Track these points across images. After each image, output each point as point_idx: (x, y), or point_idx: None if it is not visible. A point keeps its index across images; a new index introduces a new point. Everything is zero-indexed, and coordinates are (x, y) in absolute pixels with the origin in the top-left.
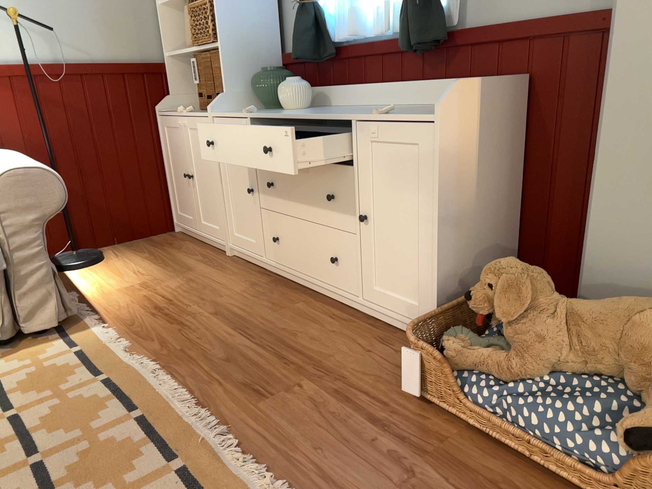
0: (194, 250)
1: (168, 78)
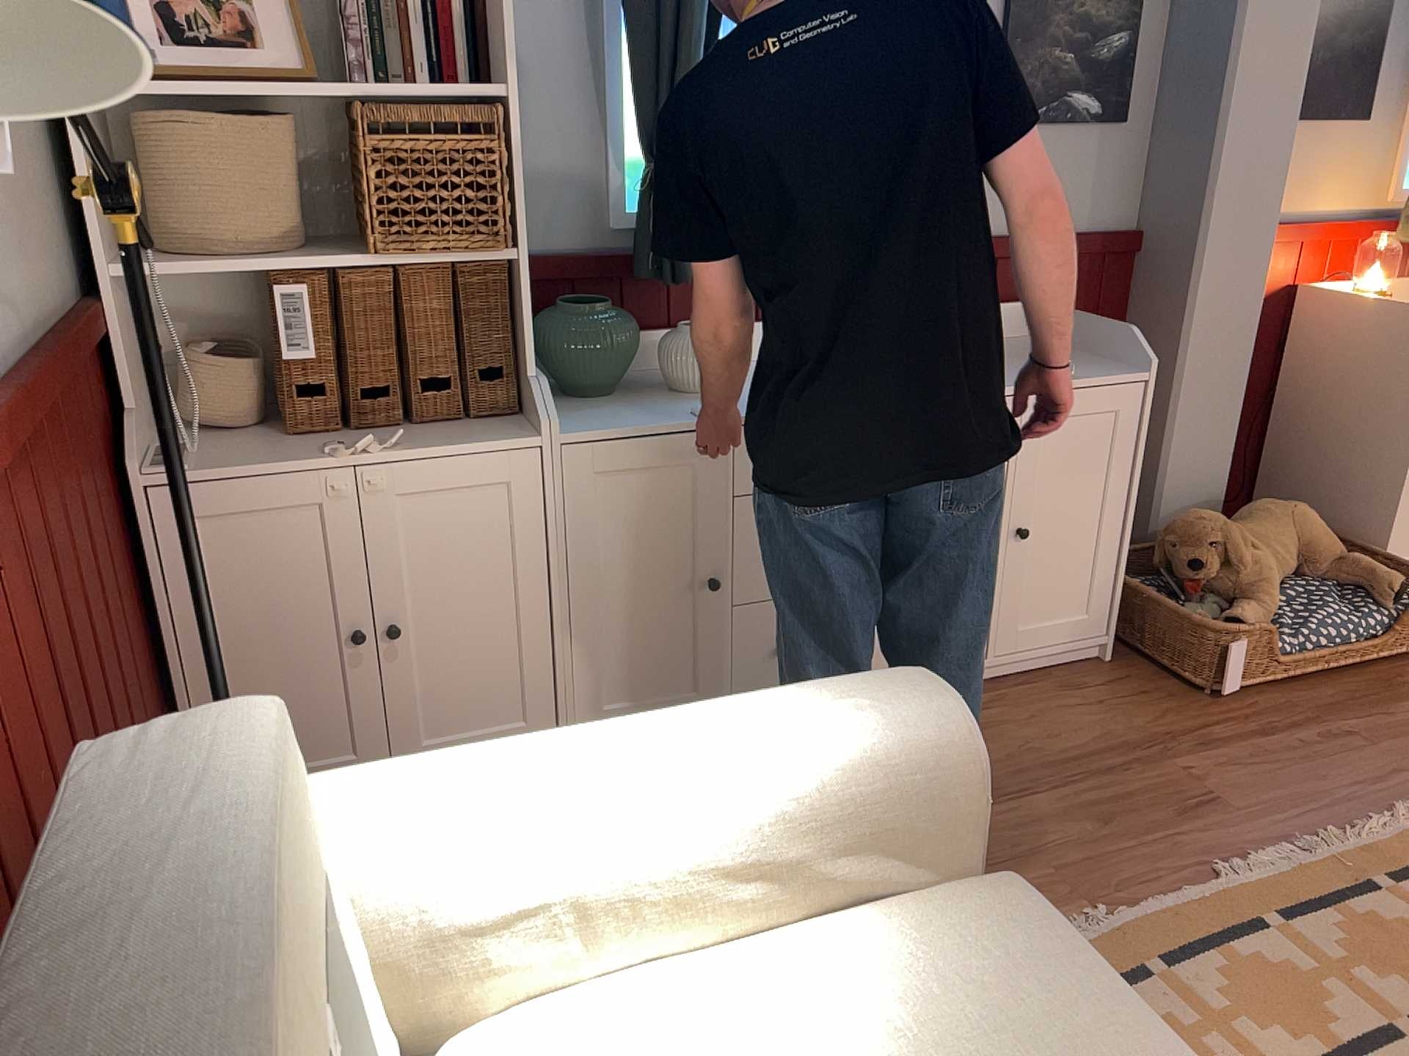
0: None
1: (112, 350)
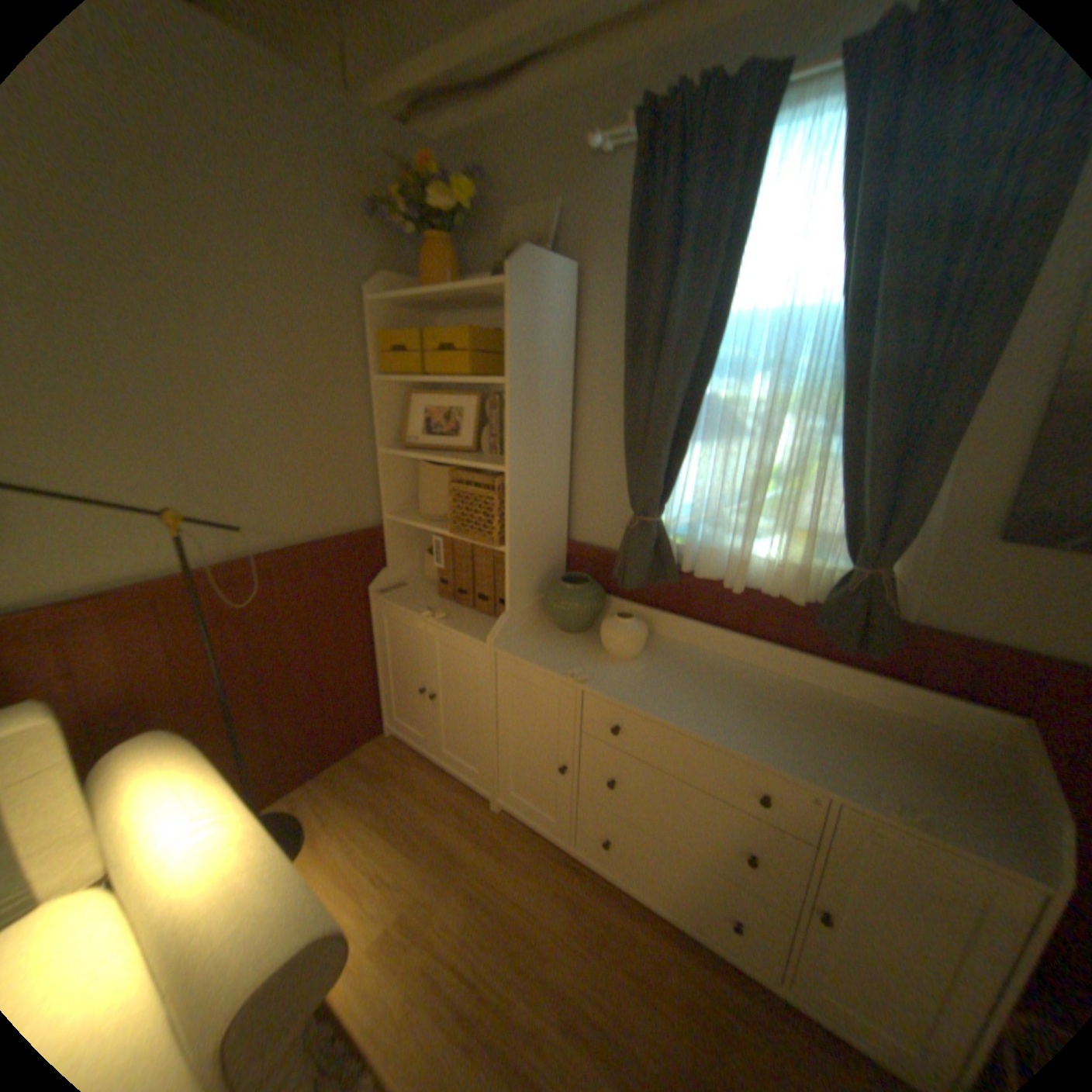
0: (435, 794)
1: (386, 543)
